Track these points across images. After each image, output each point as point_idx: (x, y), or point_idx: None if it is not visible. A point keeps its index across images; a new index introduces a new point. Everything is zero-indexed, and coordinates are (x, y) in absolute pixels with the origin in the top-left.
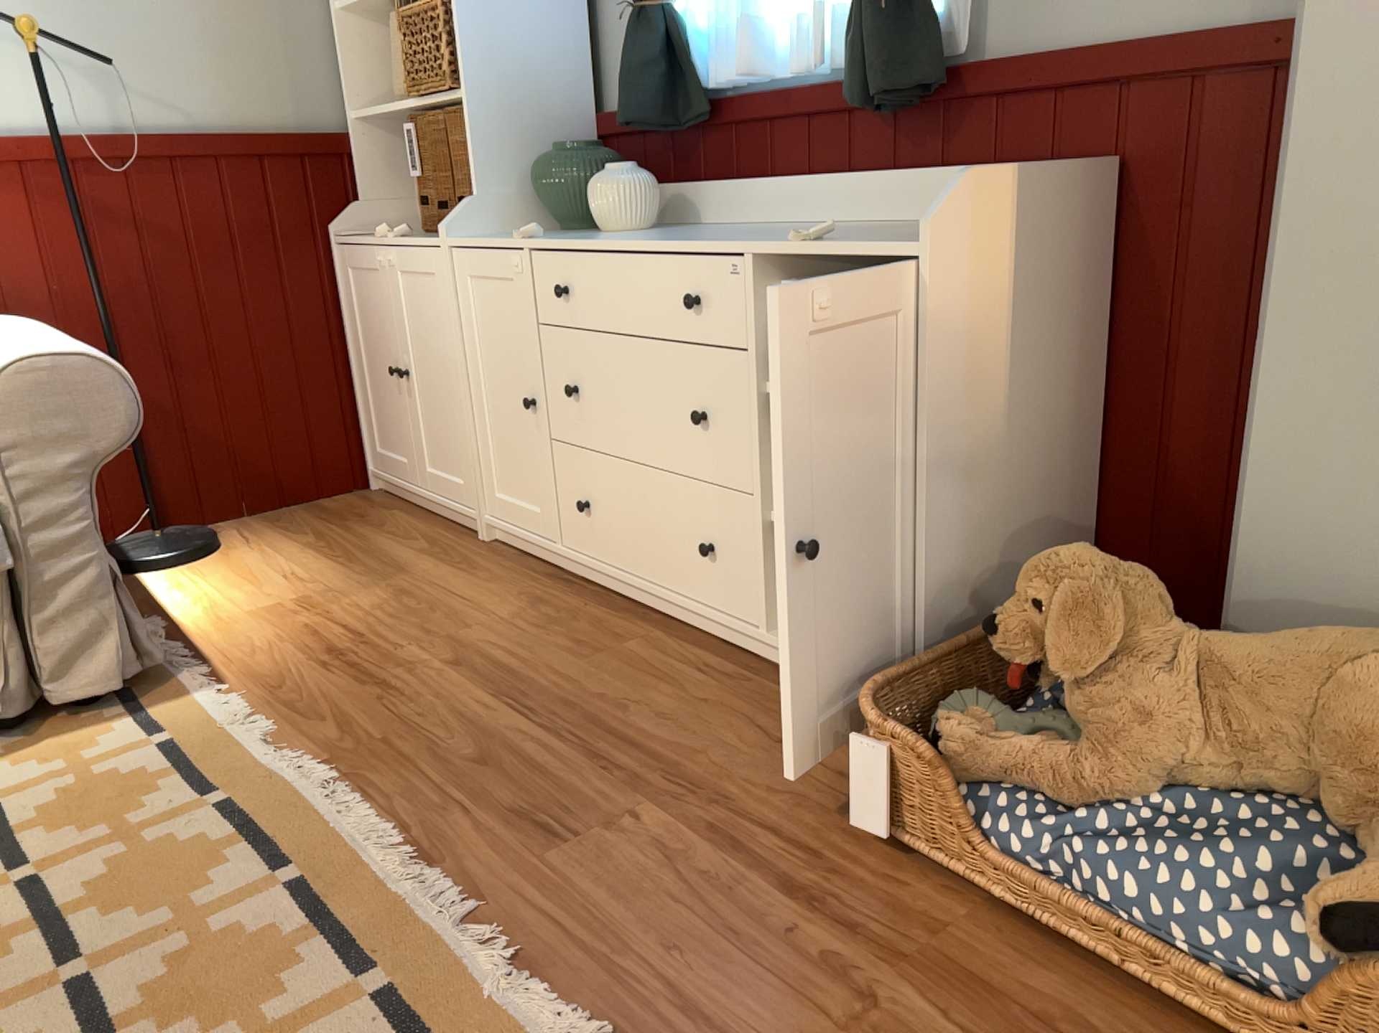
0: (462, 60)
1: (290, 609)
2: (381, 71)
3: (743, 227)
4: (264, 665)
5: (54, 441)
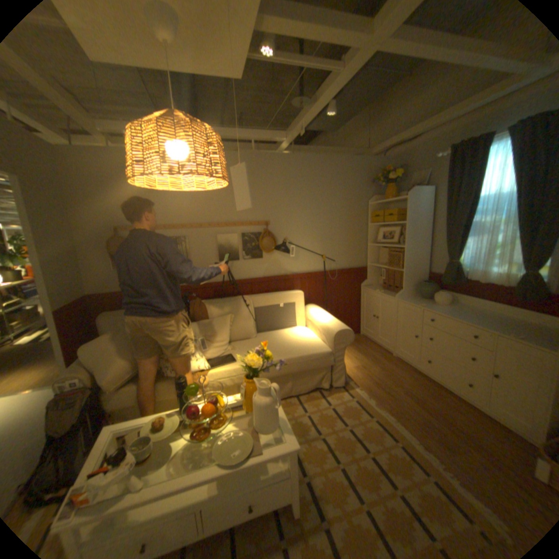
0: (404, 264)
1: (361, 368)
2: (374, 254)
3: (476, 310)
4: (364, 384)
5: (341, 343)
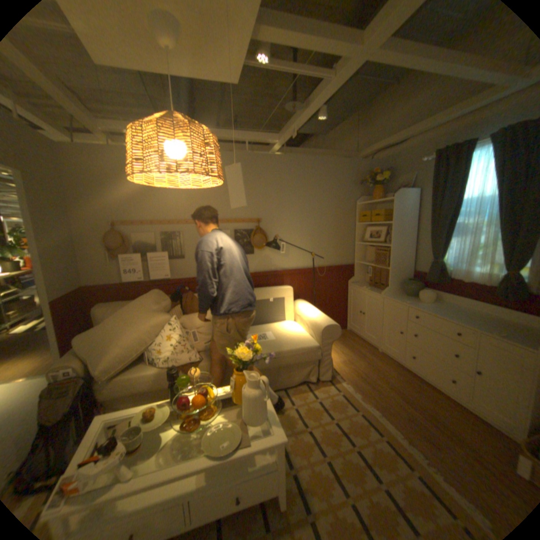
0: (390, 263)
1: (347, 363)
2: (361, 252)
3: (459, 308)
4: (350, 378)
5: (328, 338)
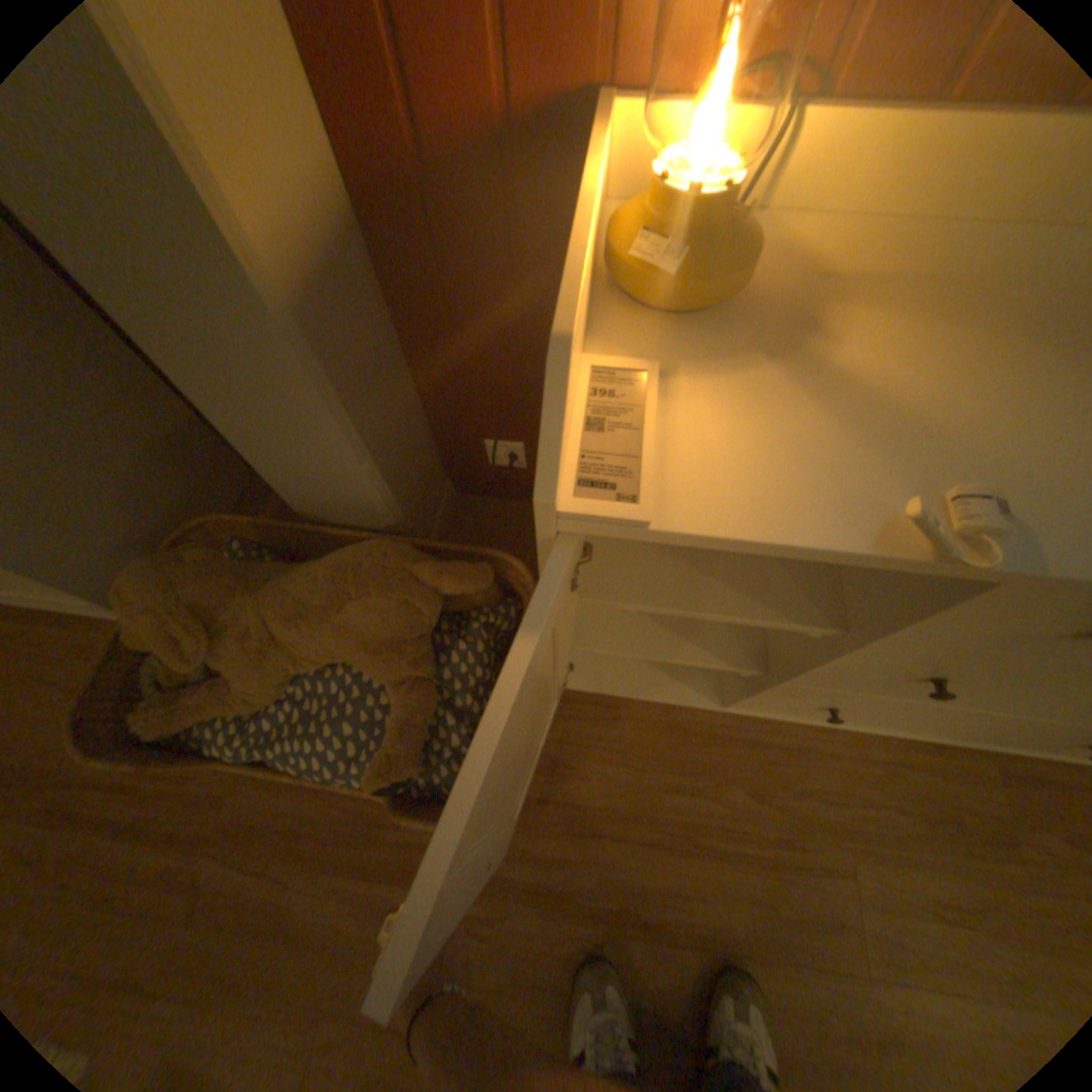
0: None
1: None
2: None
3: None
4: None
5: None
